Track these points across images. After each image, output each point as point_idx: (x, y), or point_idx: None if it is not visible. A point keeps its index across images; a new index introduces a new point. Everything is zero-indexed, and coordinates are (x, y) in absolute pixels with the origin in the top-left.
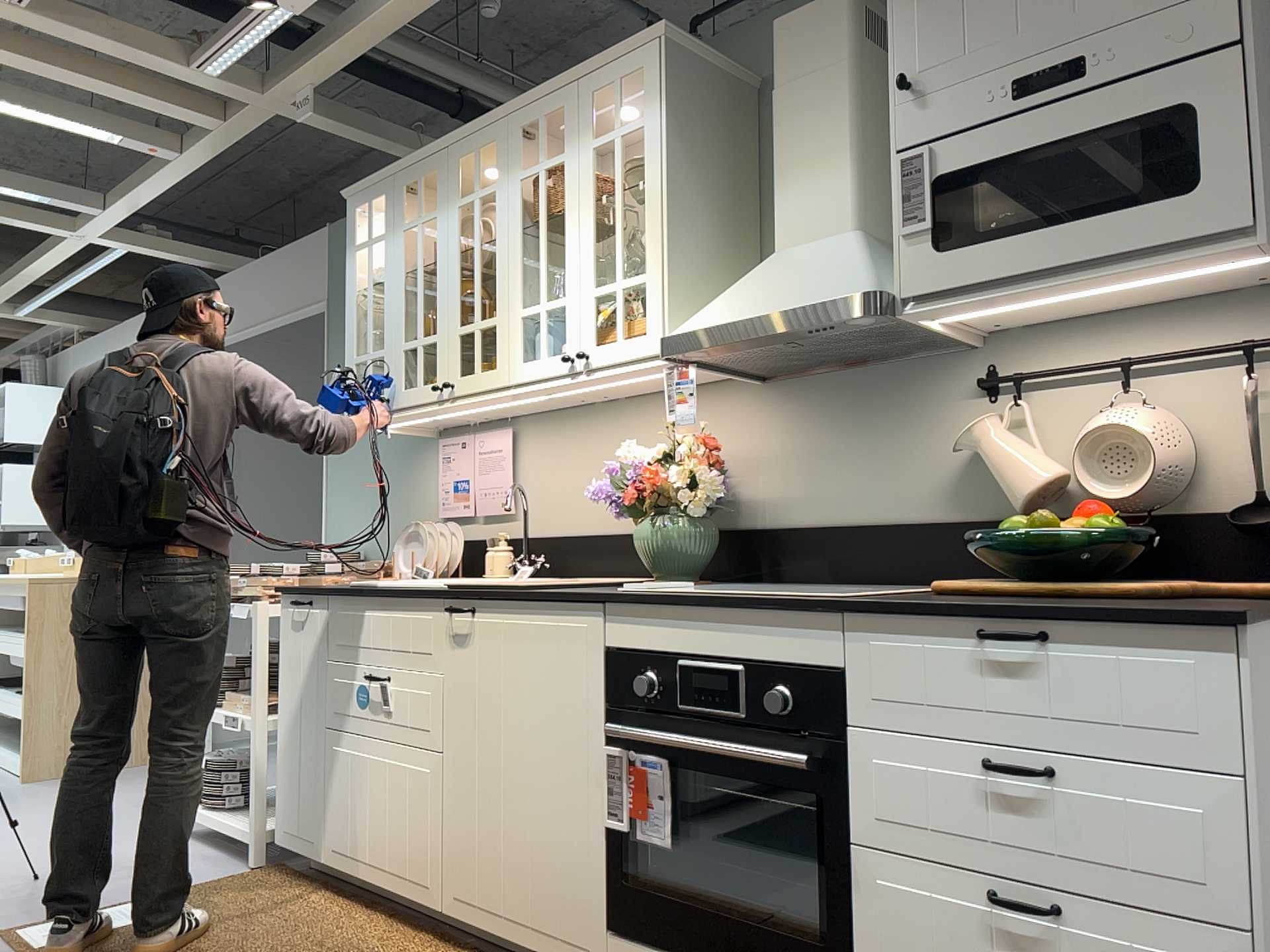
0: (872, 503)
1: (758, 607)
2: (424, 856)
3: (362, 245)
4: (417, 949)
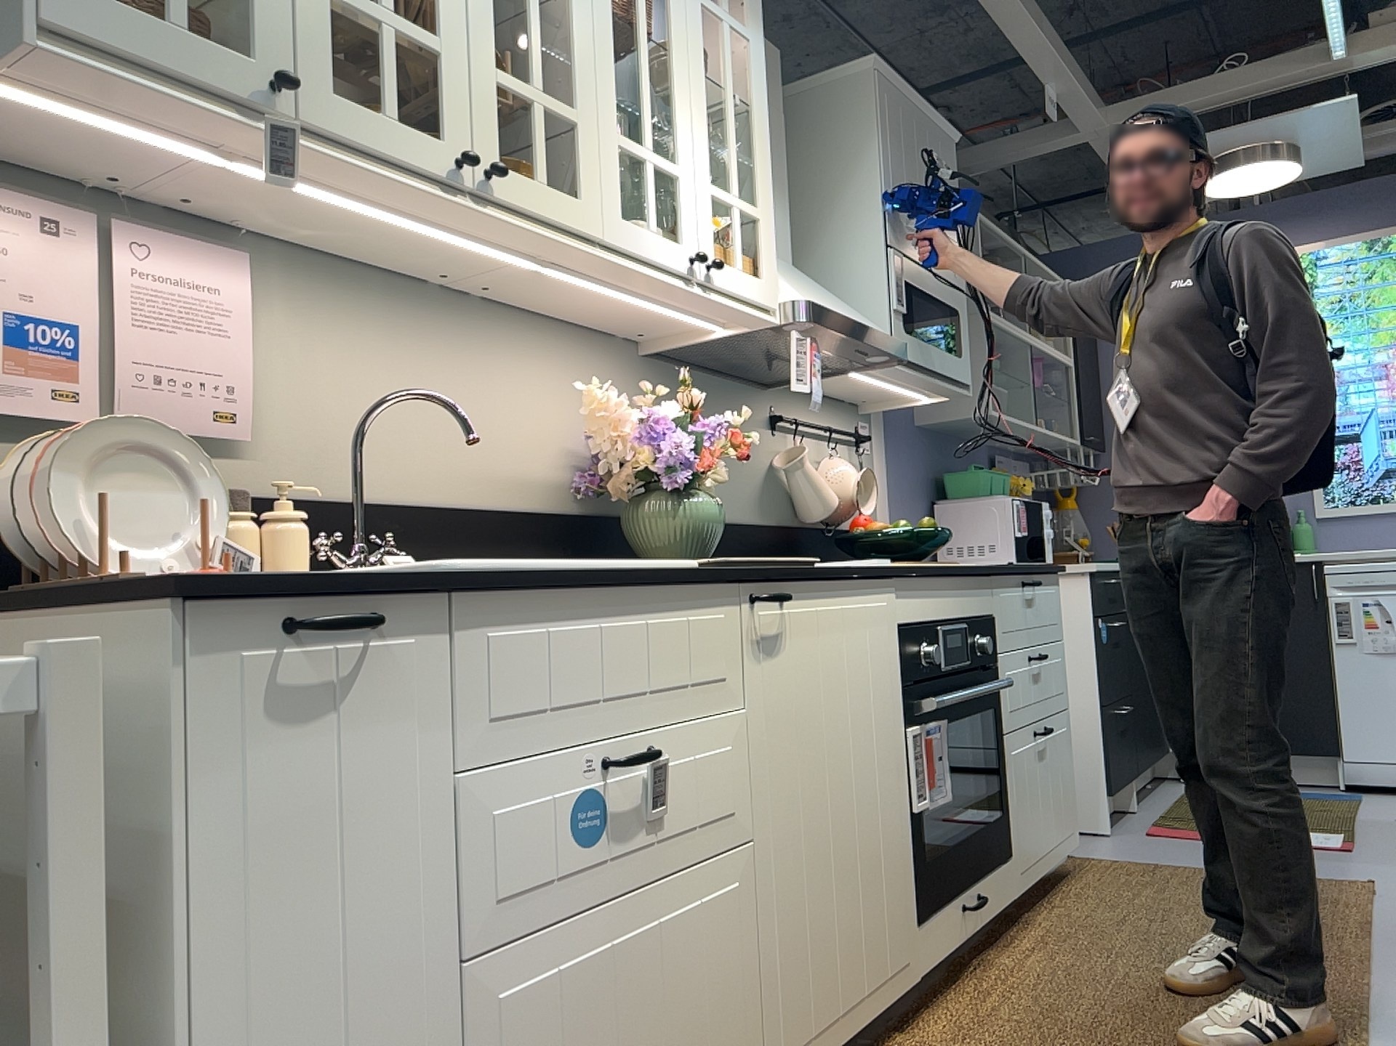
0: (723, 503)
1: (974, 573)
2: (738, 1042)
3: None
4: None
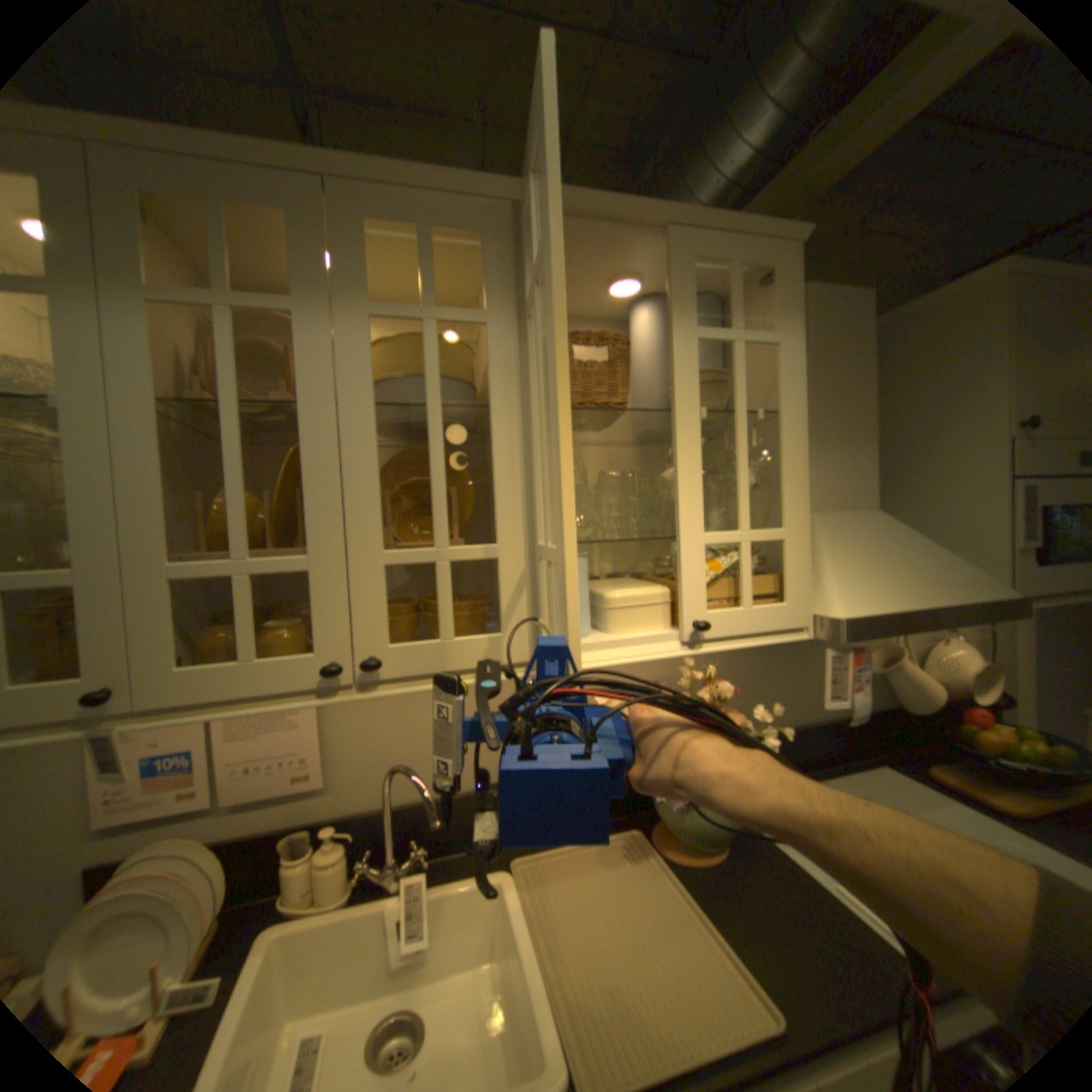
0: (797, 711)
1: None
2: None
3: None
4: None
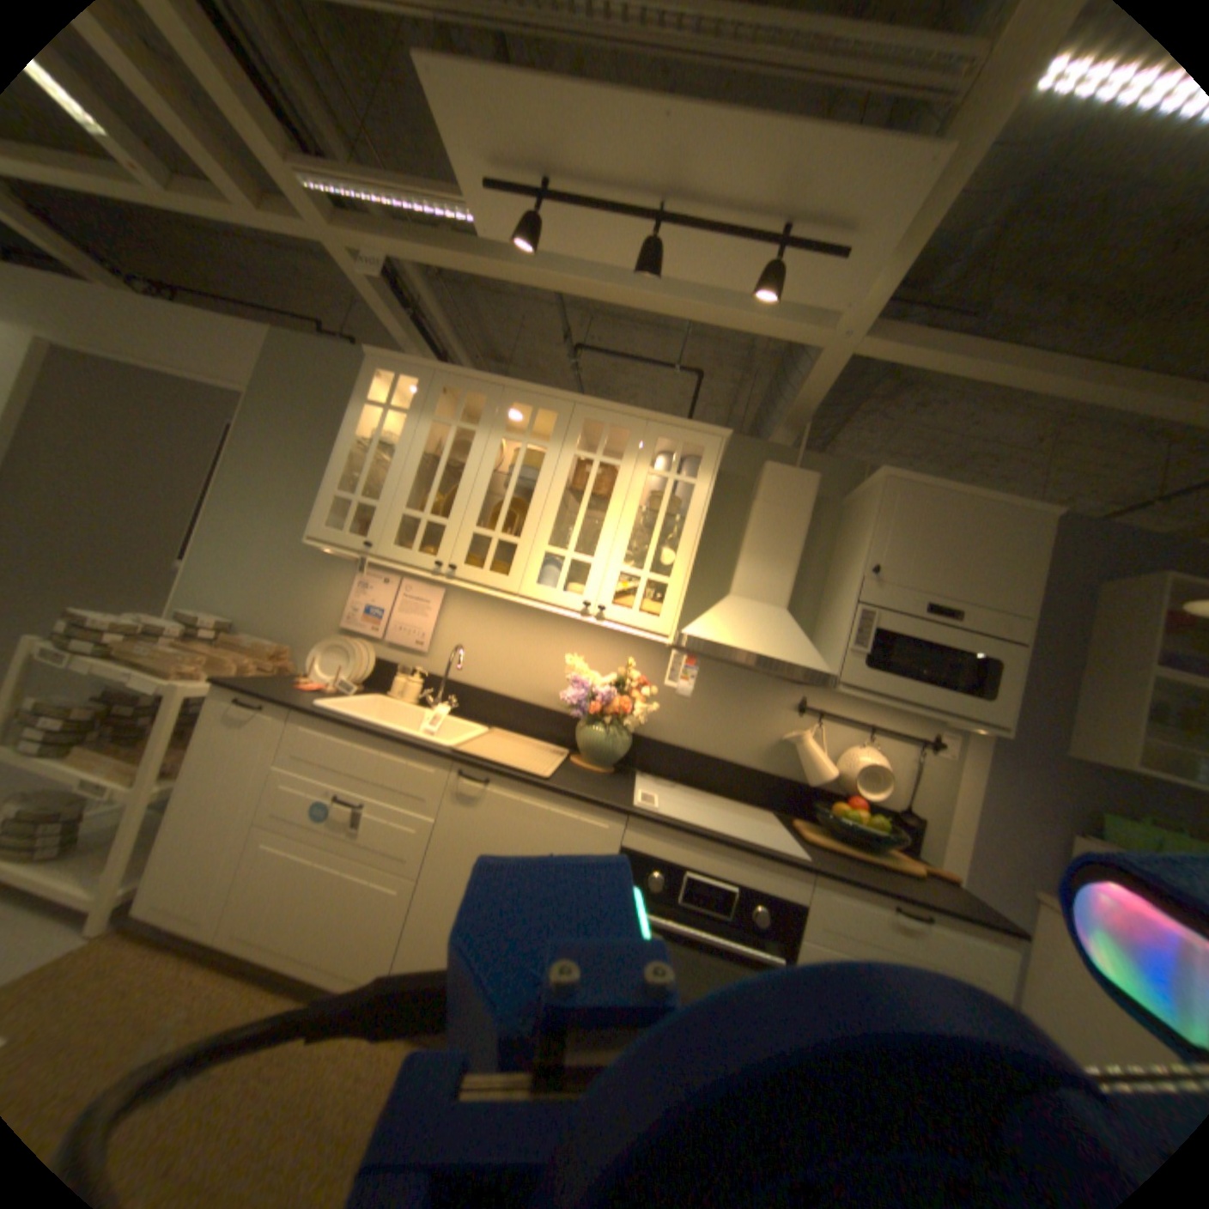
0: (717, 746)
1: (761, 859)
2: (368, 963)
3: (375, 405)
4: (350, 1046)
